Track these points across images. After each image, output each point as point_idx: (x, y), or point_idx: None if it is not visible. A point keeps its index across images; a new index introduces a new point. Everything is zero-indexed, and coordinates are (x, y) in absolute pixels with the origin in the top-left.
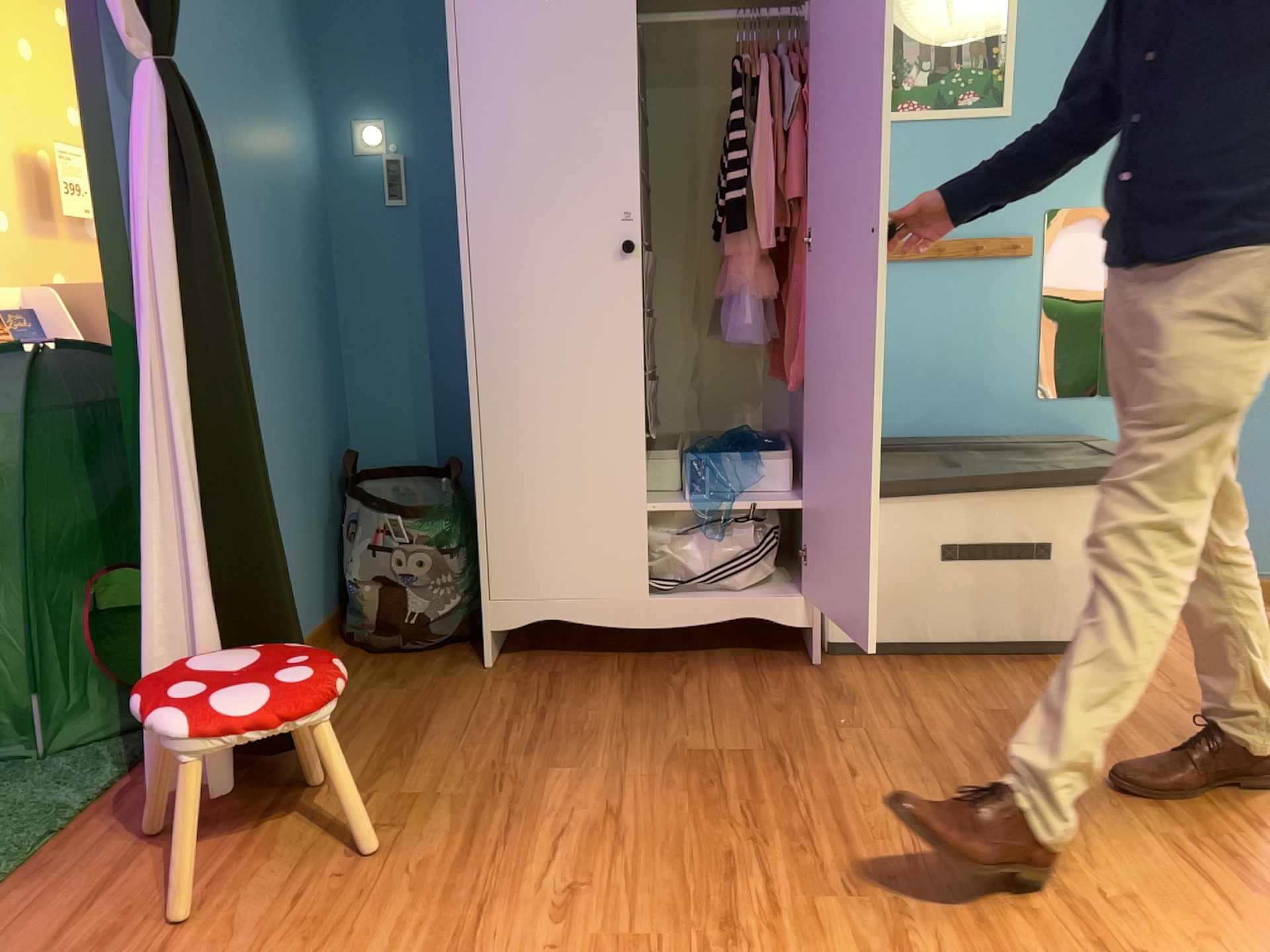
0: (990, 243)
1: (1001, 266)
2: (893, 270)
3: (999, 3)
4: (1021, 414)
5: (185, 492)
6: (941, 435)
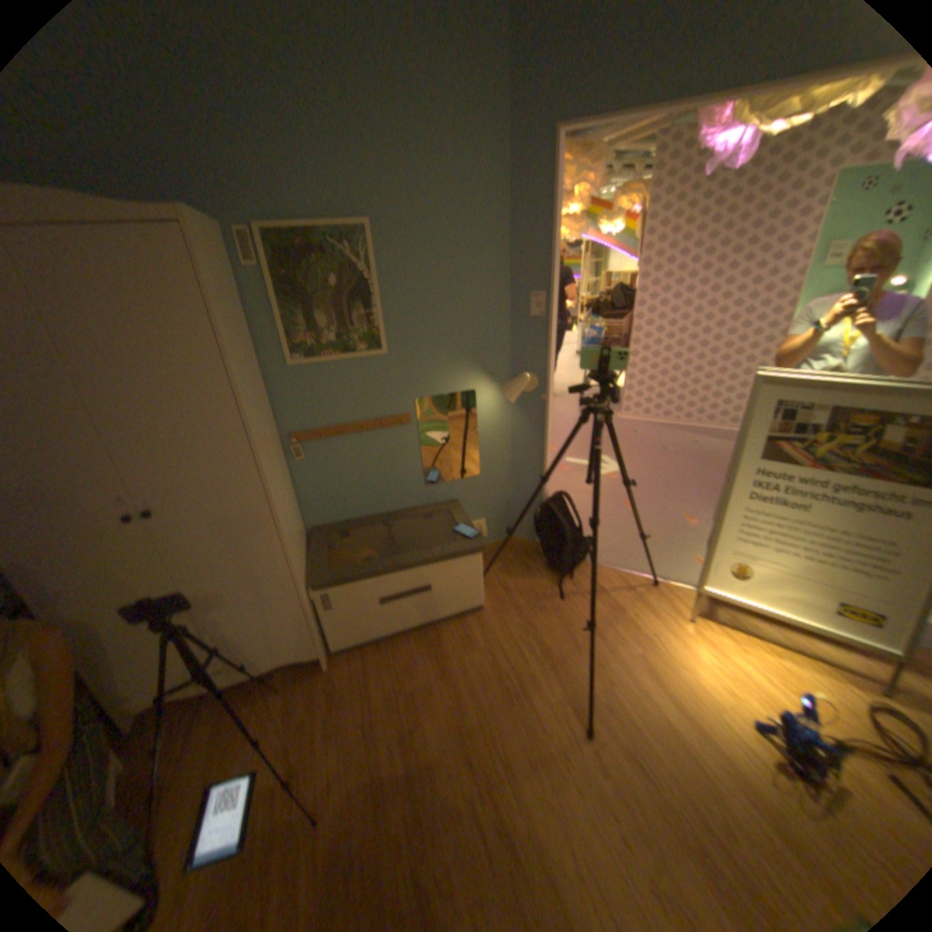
0: (387, 420)
1: (395, 430)
2: (338, 440)
3: (367, 291)
4: (417, 495)
5: None
6: (381, 512)
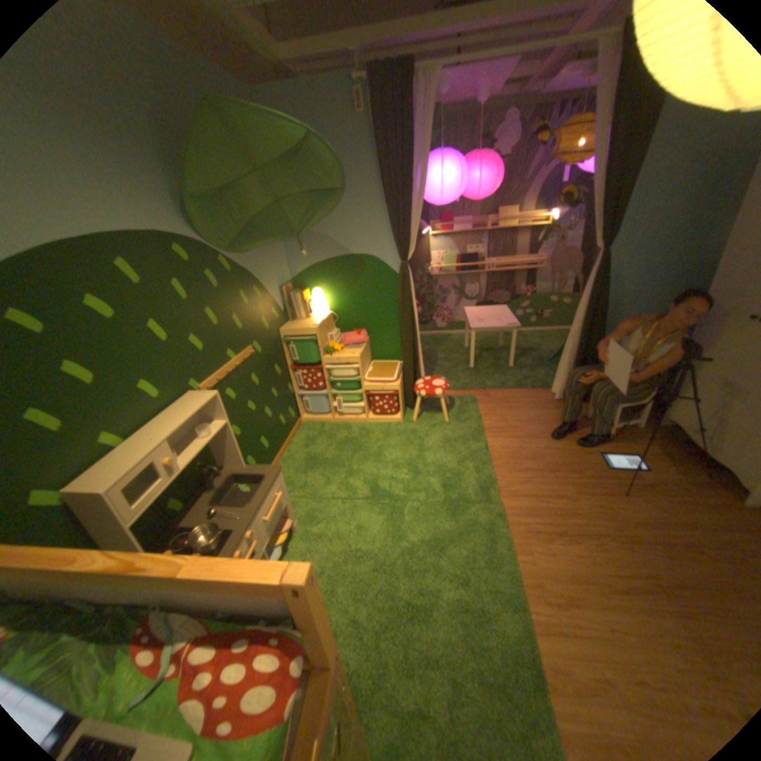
0: None
1: None
2: None
3: None
4: None
5: (576, 343)
6: None
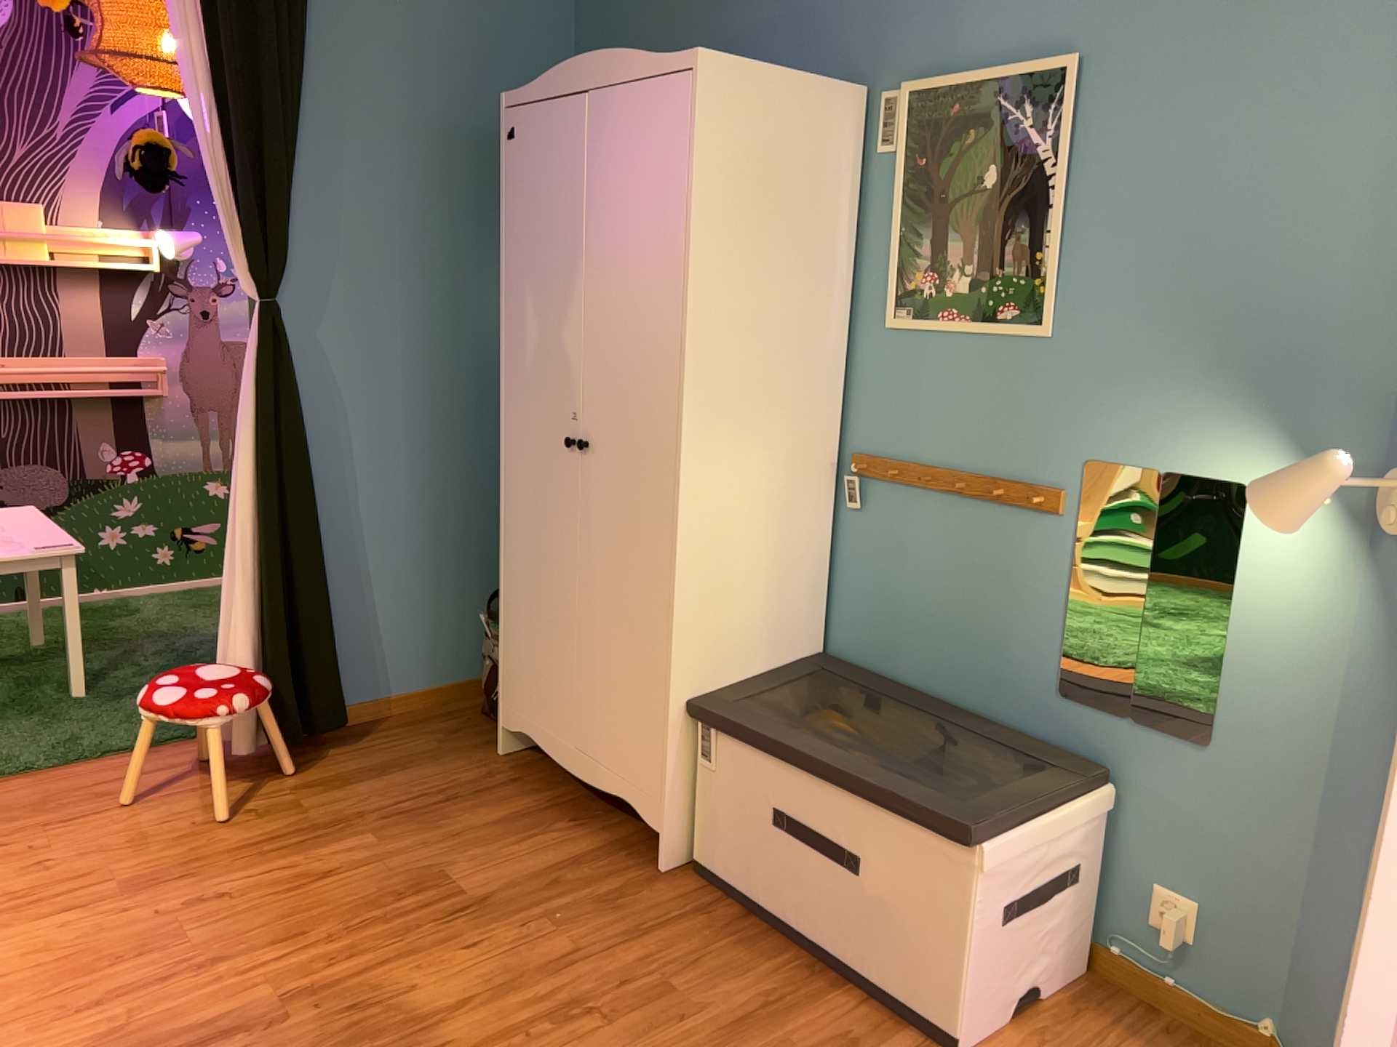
0: (1015, 487)
1: (1028, 519)
2: (922, 496)
3: (1045, 198)
4: (1037, 707)
5: (253, 565)
6: (952, 699)
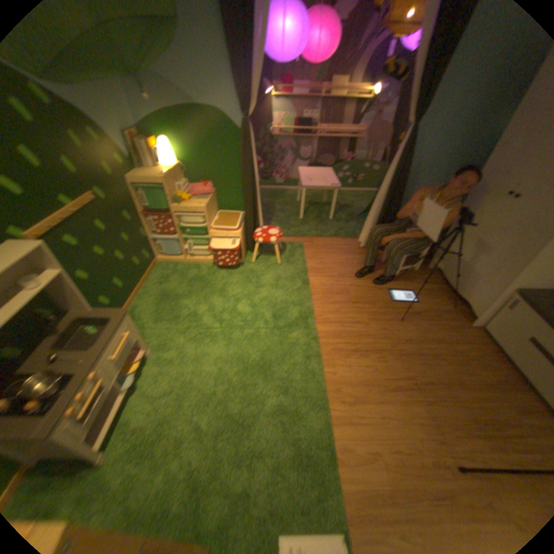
0: None
1: None
2: None
3: None
4: None
5: (382, 204)
6: None
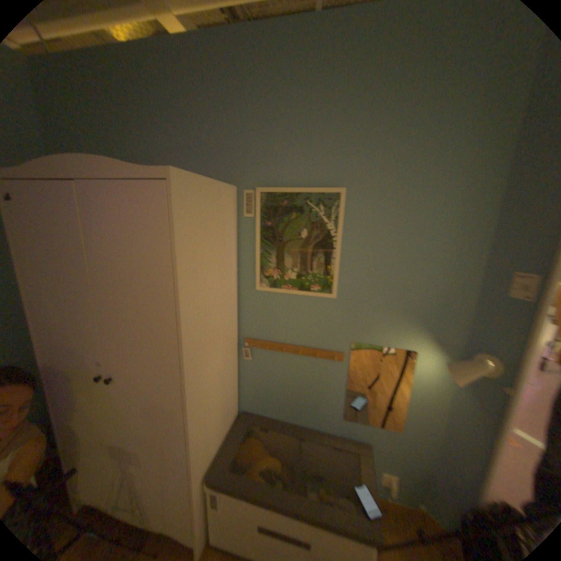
0: (322, 353)
1: (328, 363)
2: (278, 354)
3: (331, 245)
4: (334, 425)
5: None
6: (298, 424)
